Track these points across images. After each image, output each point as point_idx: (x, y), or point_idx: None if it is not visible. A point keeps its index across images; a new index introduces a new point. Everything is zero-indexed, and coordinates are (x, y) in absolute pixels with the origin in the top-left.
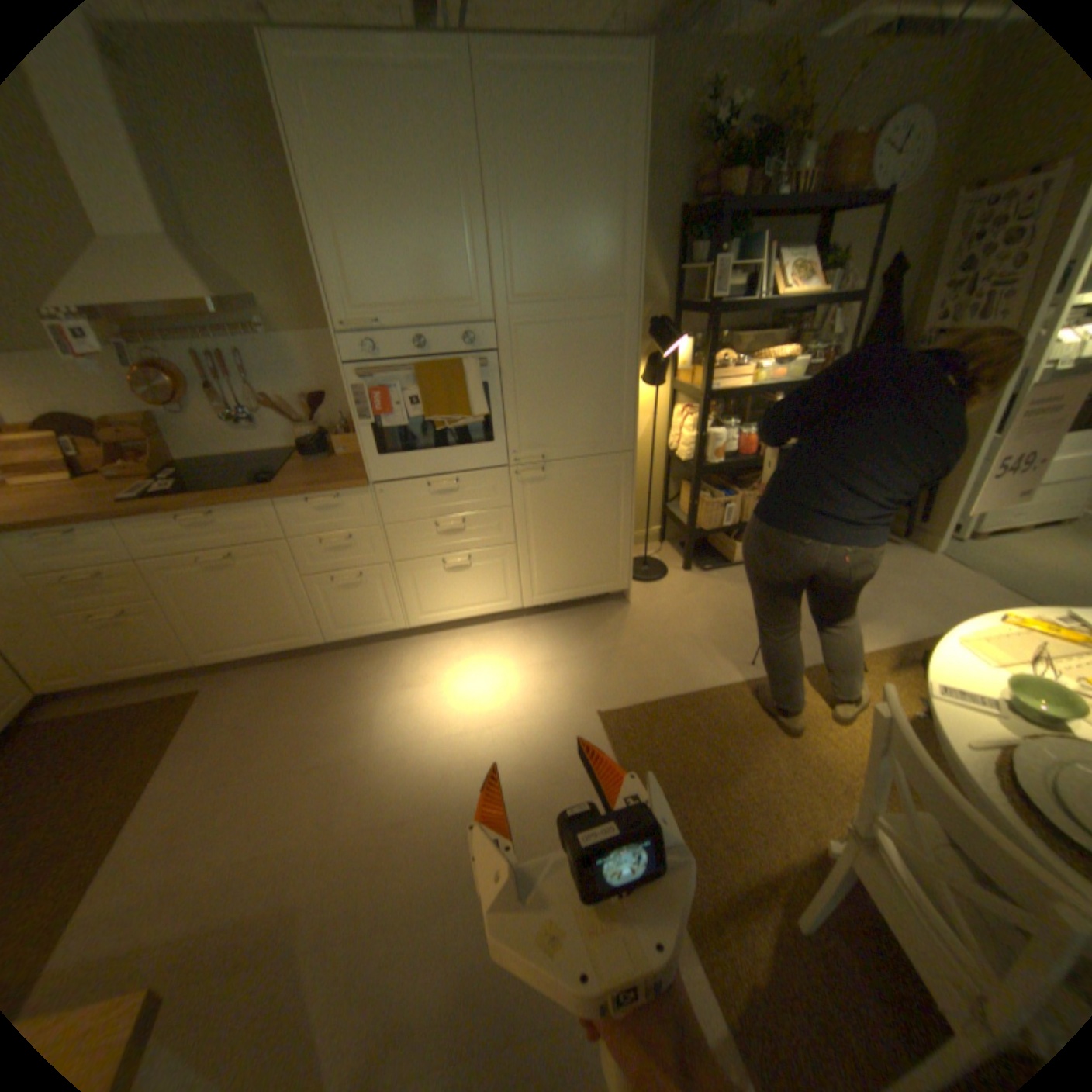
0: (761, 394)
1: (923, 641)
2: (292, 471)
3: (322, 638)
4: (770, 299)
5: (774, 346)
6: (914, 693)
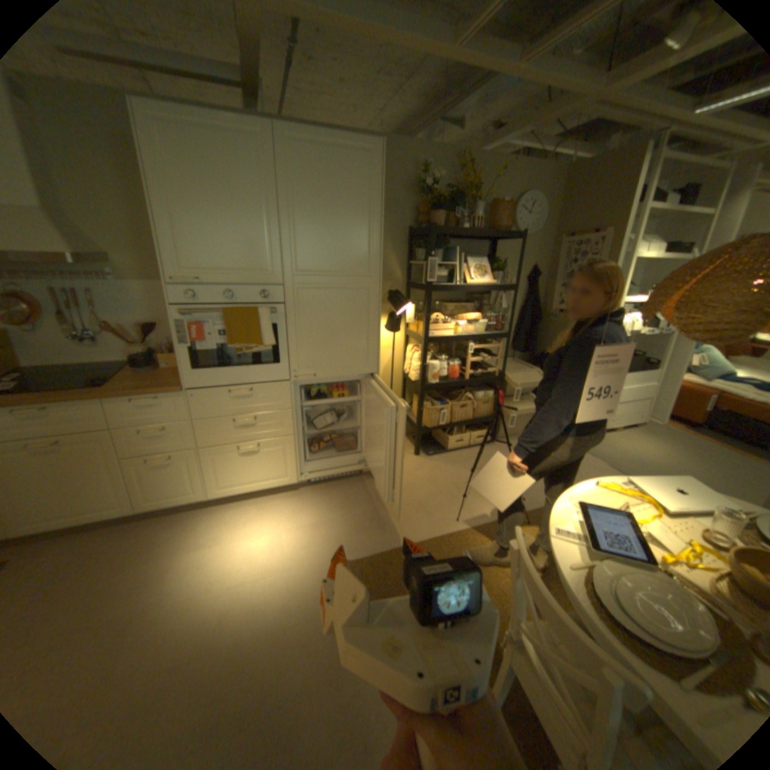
0: (460, 341)
1: None
2: (123, 379)
3: (133, 509)
4: (462, 285)
5: (467, 313)
6: None
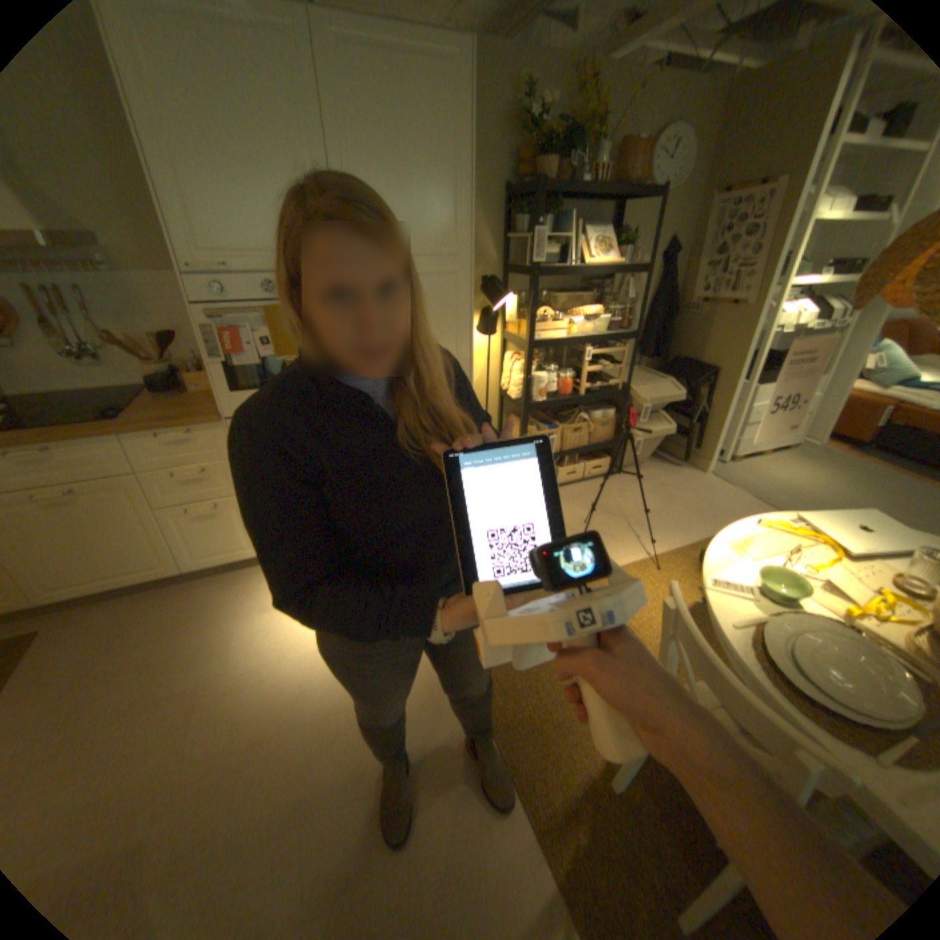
0: (574, 345)
1: (699, 542)
2: (140, 407)
3: (178, 569)
4: (579, 267)
5: (583, 306)
6: (694, 584)
